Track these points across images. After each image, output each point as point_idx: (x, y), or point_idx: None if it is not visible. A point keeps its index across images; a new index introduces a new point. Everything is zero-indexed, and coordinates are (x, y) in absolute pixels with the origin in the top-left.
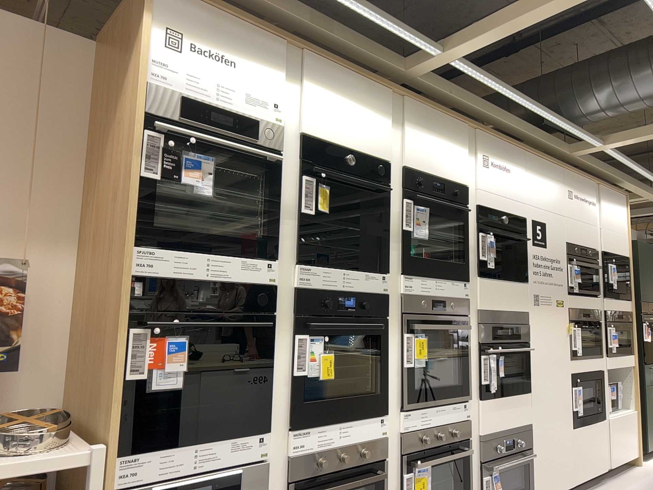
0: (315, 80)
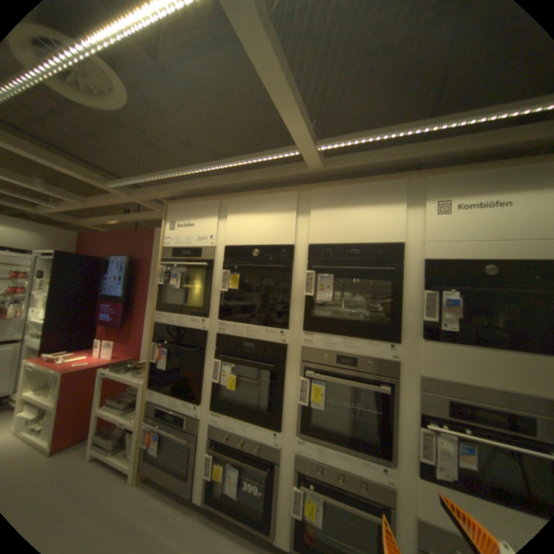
0: (234, 208)
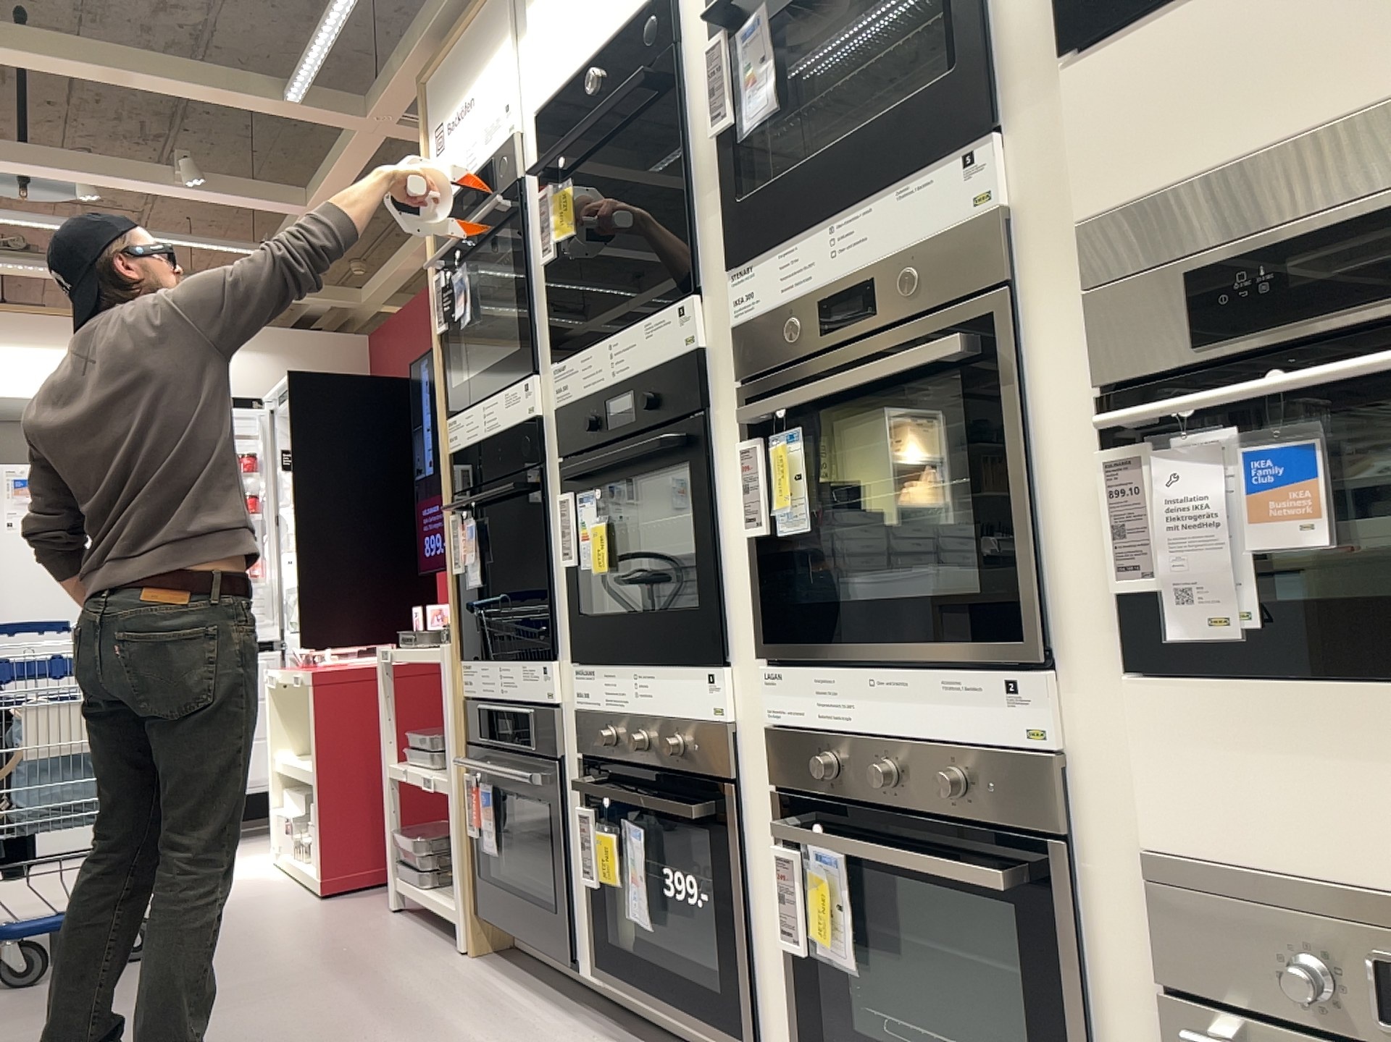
0: None
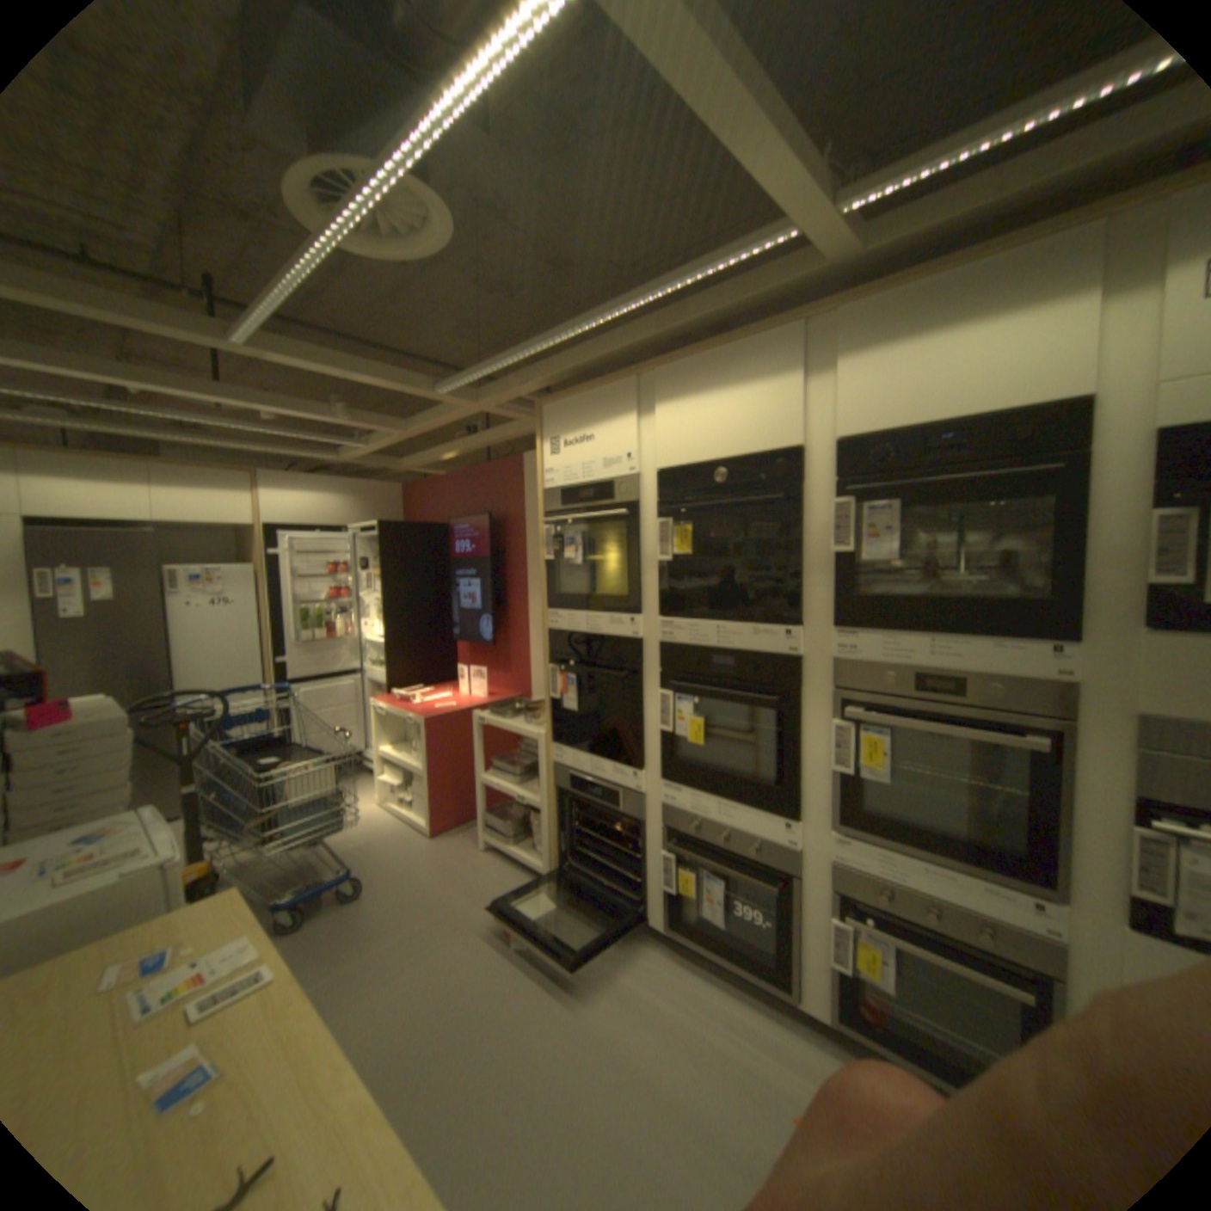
0: (665, 387)
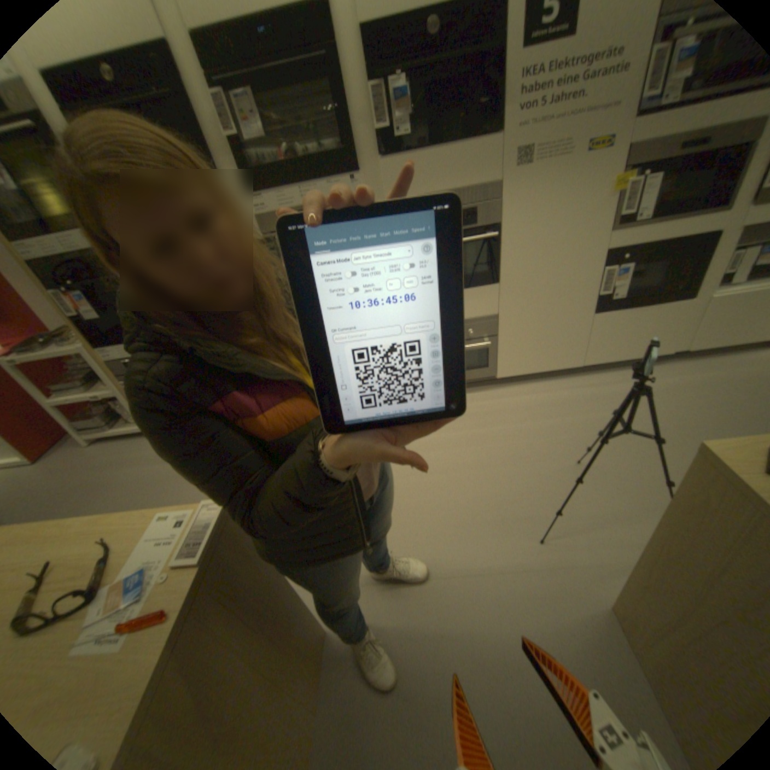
0: None
